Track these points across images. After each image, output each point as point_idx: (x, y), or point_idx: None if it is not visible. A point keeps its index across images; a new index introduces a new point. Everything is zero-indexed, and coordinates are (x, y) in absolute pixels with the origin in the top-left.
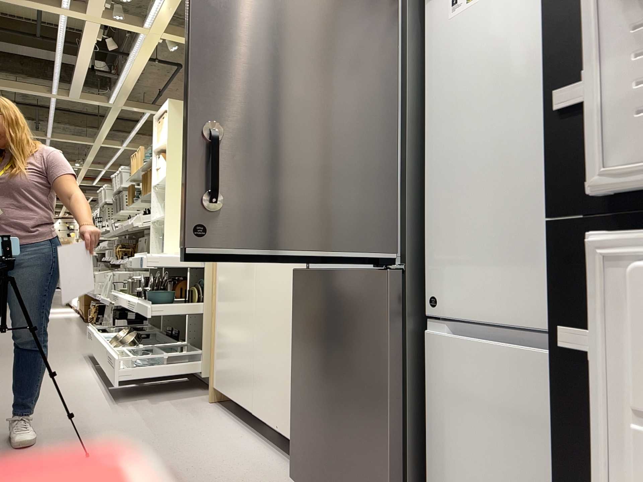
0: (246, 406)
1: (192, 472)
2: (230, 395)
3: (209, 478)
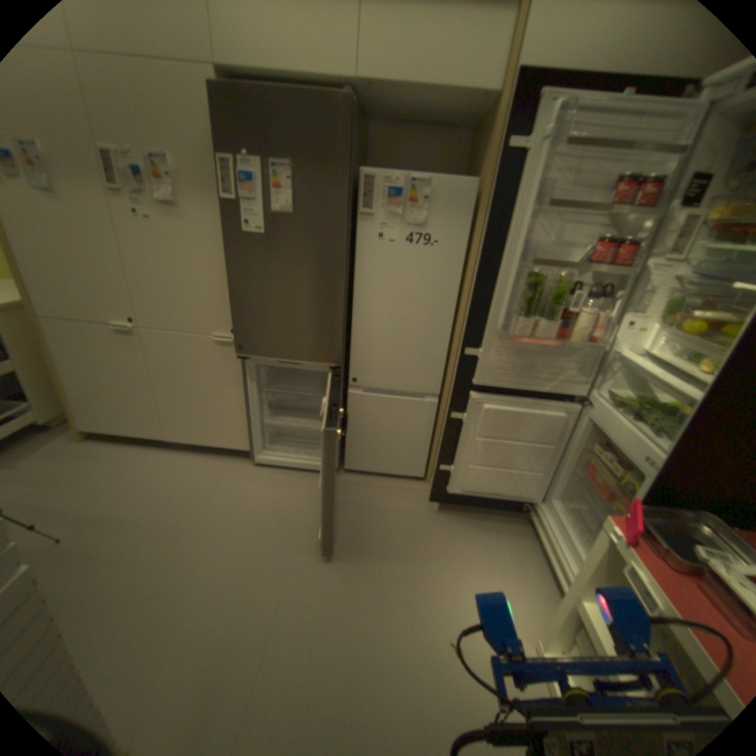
0: (152, 438)
1: (171, 497)
2: (119, 434)
3: (191, 493)
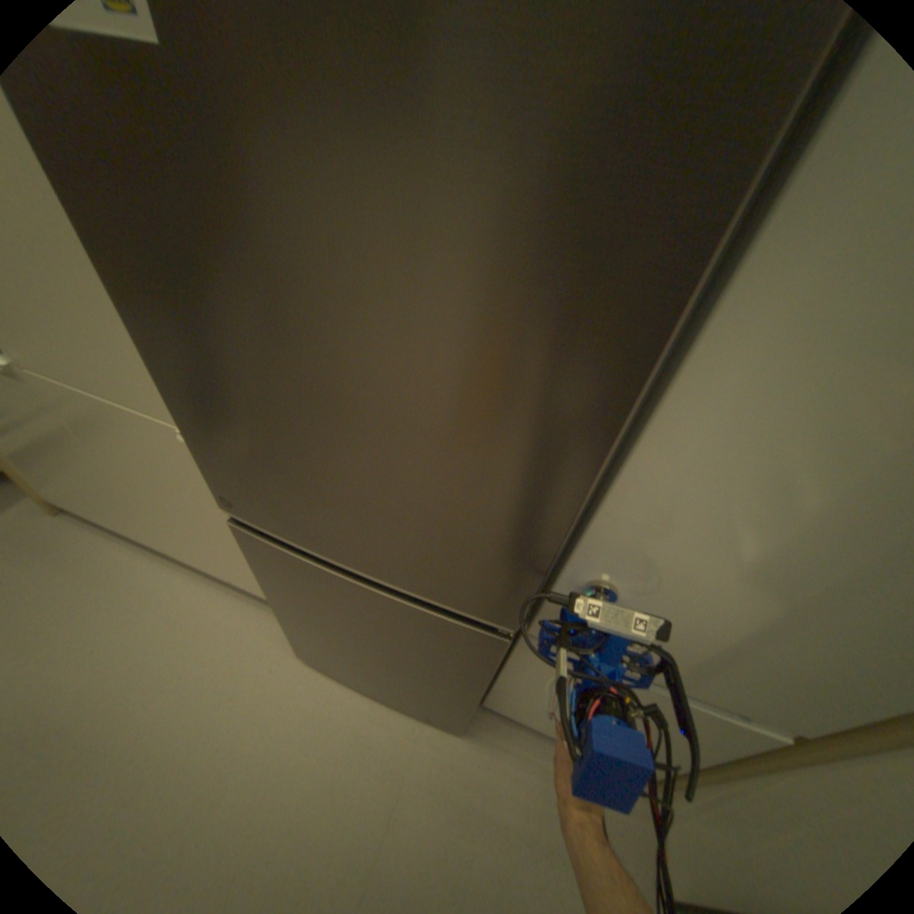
0: (147, 543)
1: (148, 698)
2: (98, 521)
3: (183, 696)
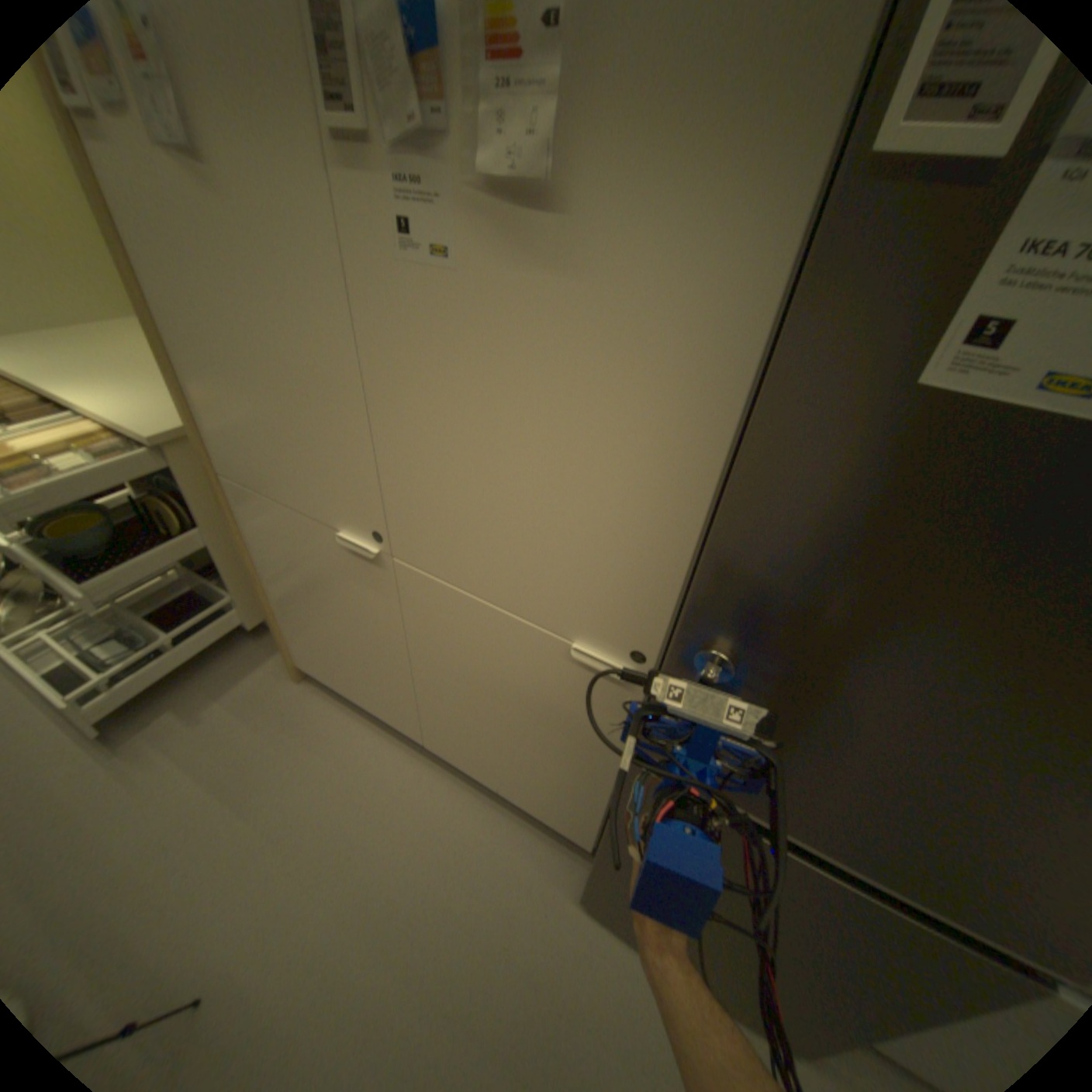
0: (403, 731)
1: (413, 932)
2: (351, 698)
3: (451, 937)
